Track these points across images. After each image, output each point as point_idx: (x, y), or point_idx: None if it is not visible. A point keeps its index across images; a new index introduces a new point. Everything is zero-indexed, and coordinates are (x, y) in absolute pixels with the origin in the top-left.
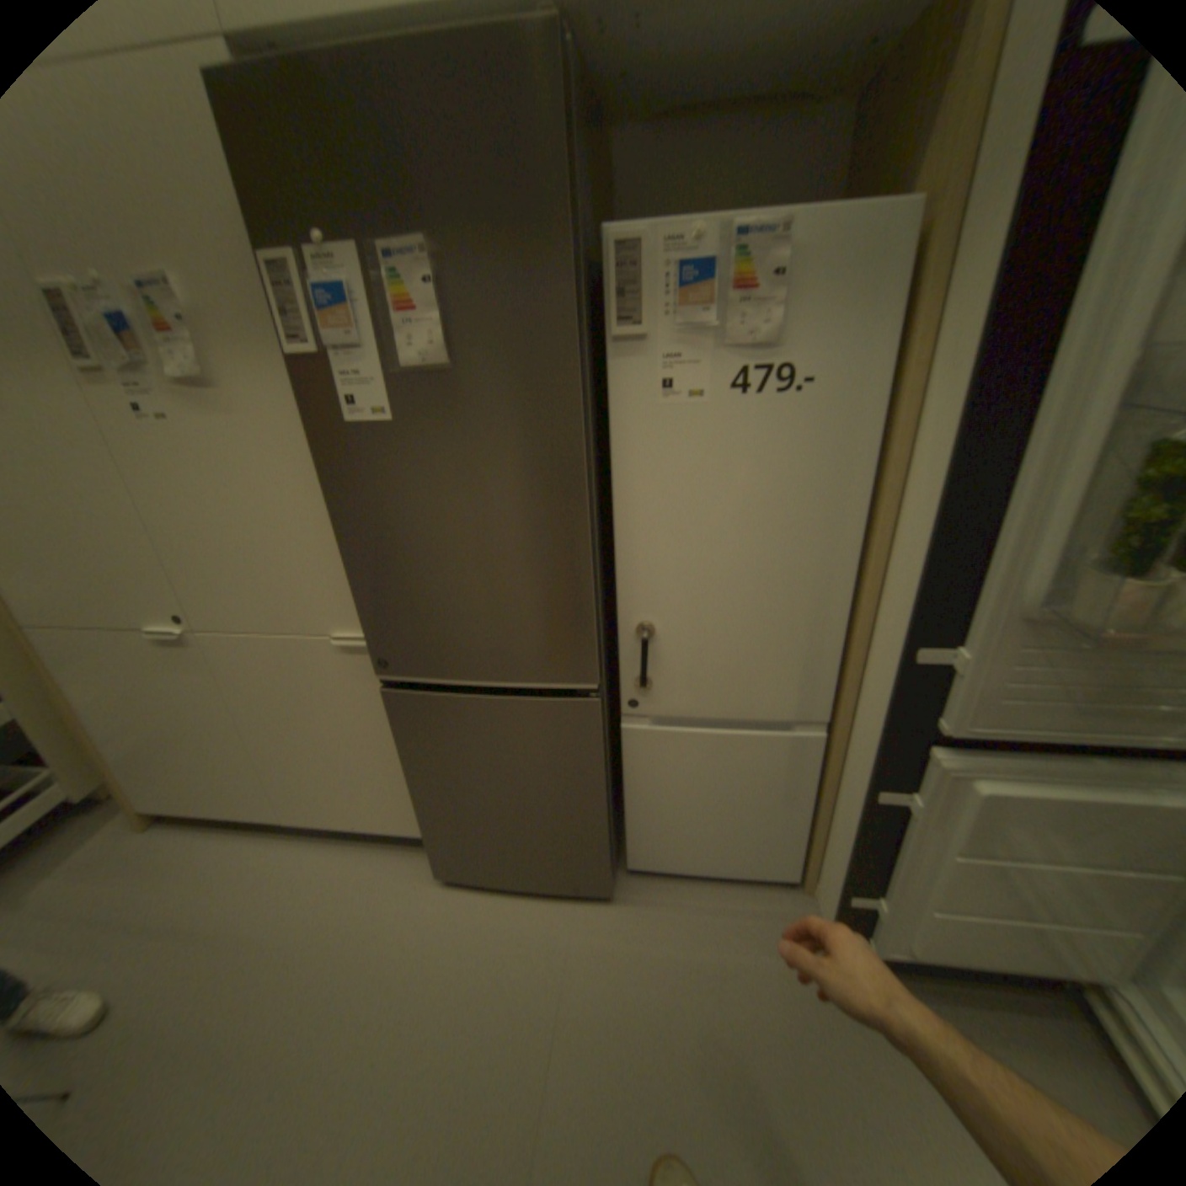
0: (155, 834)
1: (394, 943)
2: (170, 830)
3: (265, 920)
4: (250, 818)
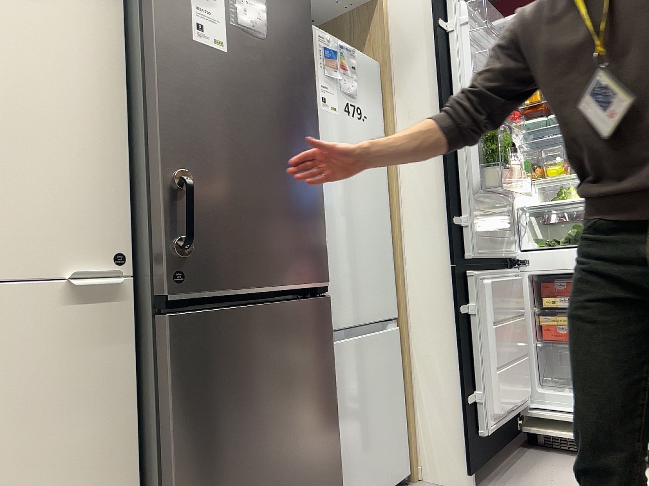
0: None
1: None
2: None
3: None
4: None
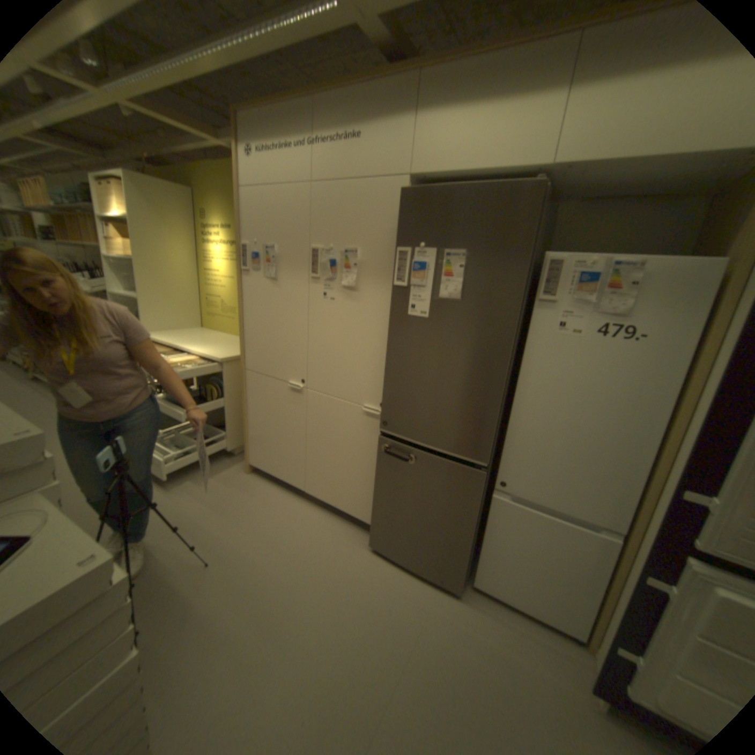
0: (253, 477)
1: (344, 568)
2: (259, 478)
3: (290, 532)
4: (294, 484)
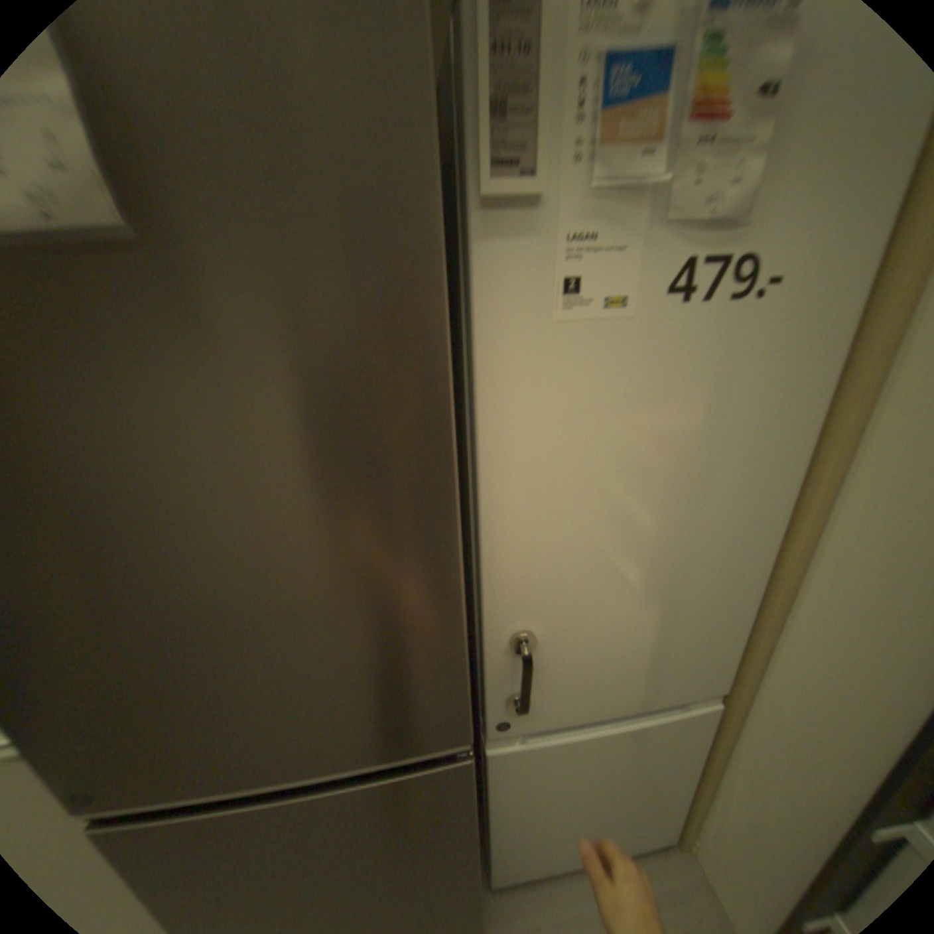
0: None
1: None
2: None
3: None
4: None
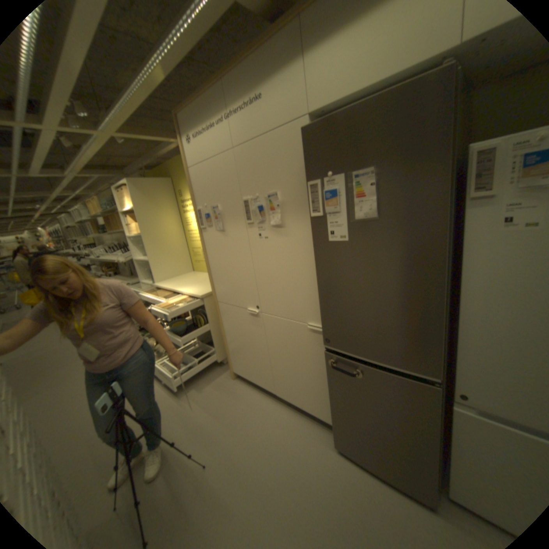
0: (237, 382)
1: (314, 471)
2: (241, 382)
3: (266, 433)
4: (266, 388)
